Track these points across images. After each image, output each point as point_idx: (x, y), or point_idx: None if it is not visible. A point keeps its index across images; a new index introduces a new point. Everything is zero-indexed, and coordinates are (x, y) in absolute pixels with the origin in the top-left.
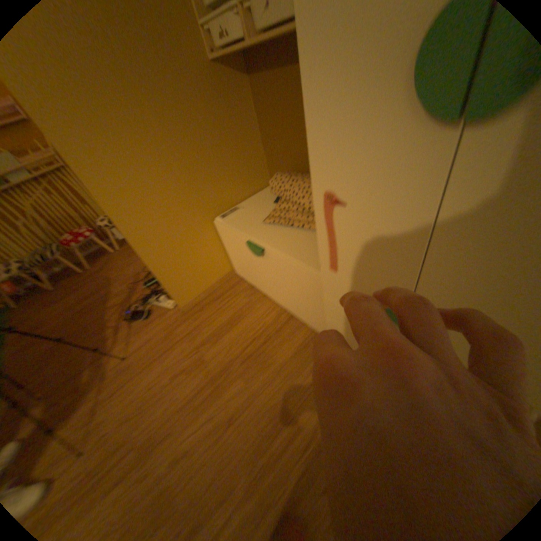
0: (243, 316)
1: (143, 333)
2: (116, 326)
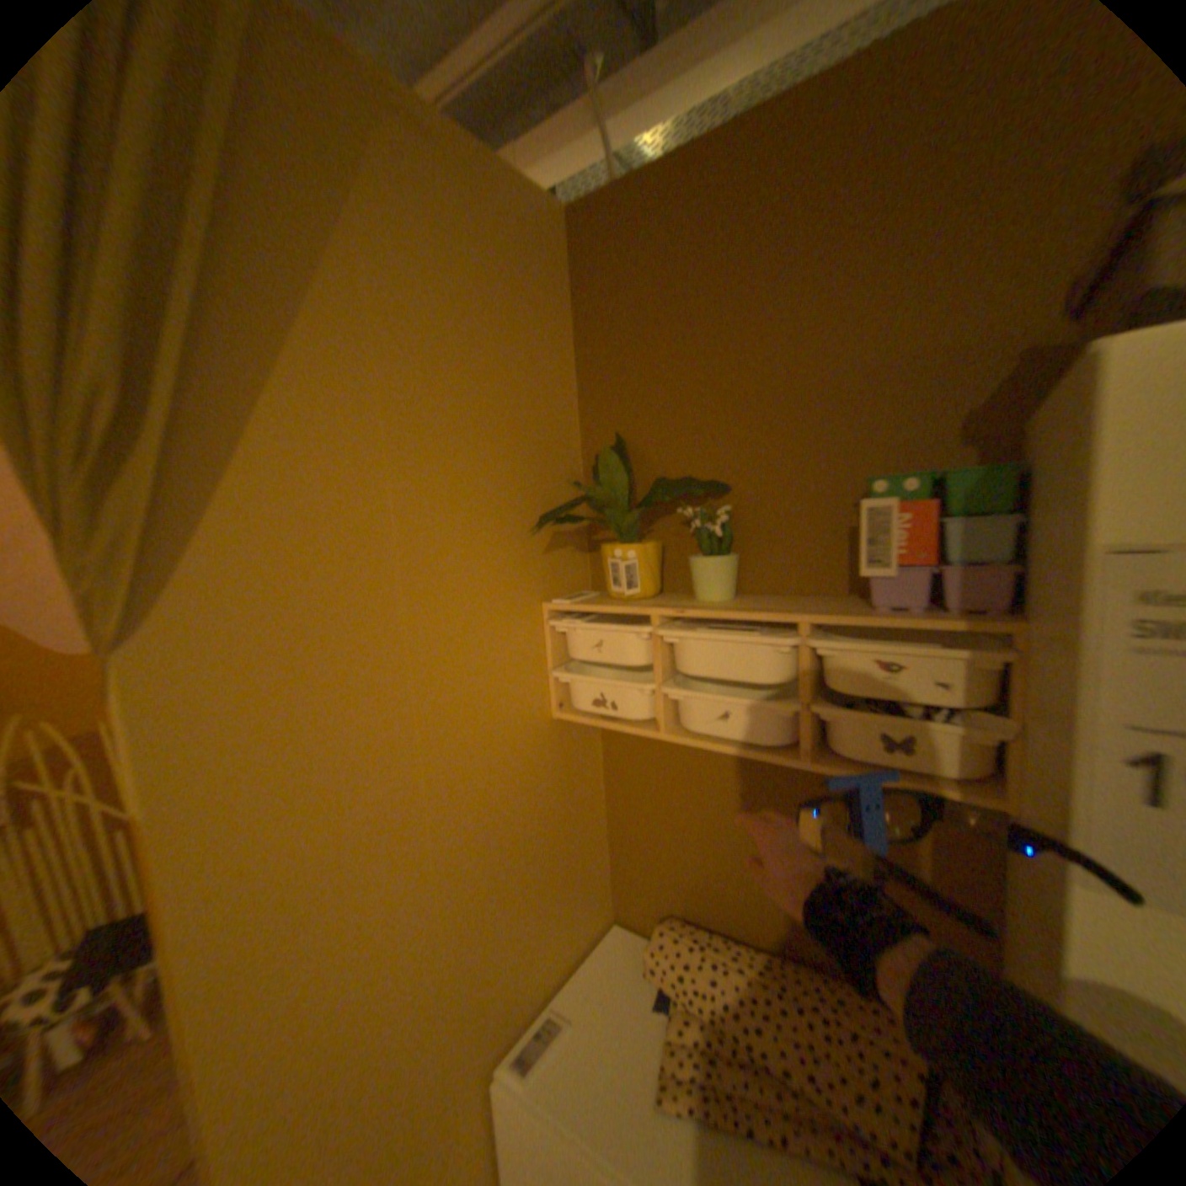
0: None
1: None
2: None
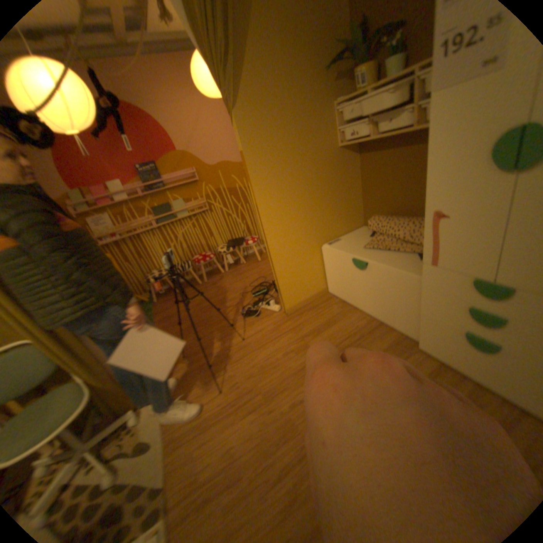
0: (339, 320)
1: (257, 324)
2: (235, 318)
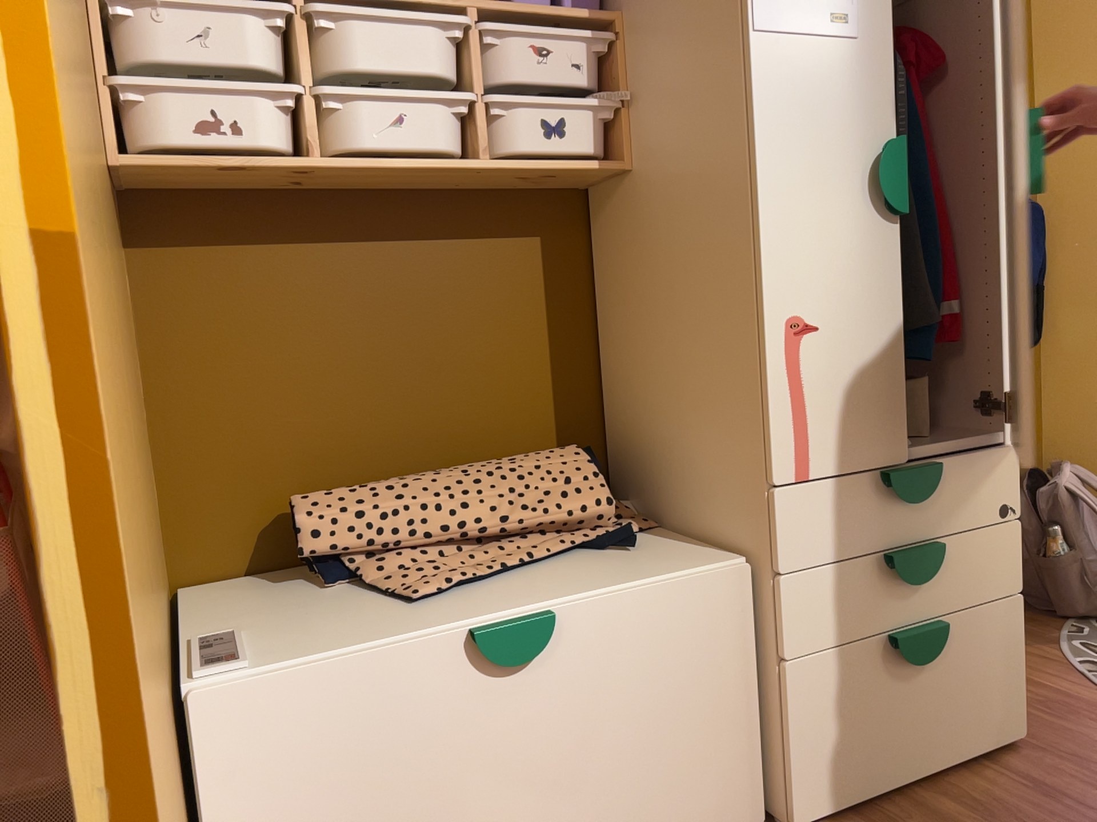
0: None
1: None
2: None
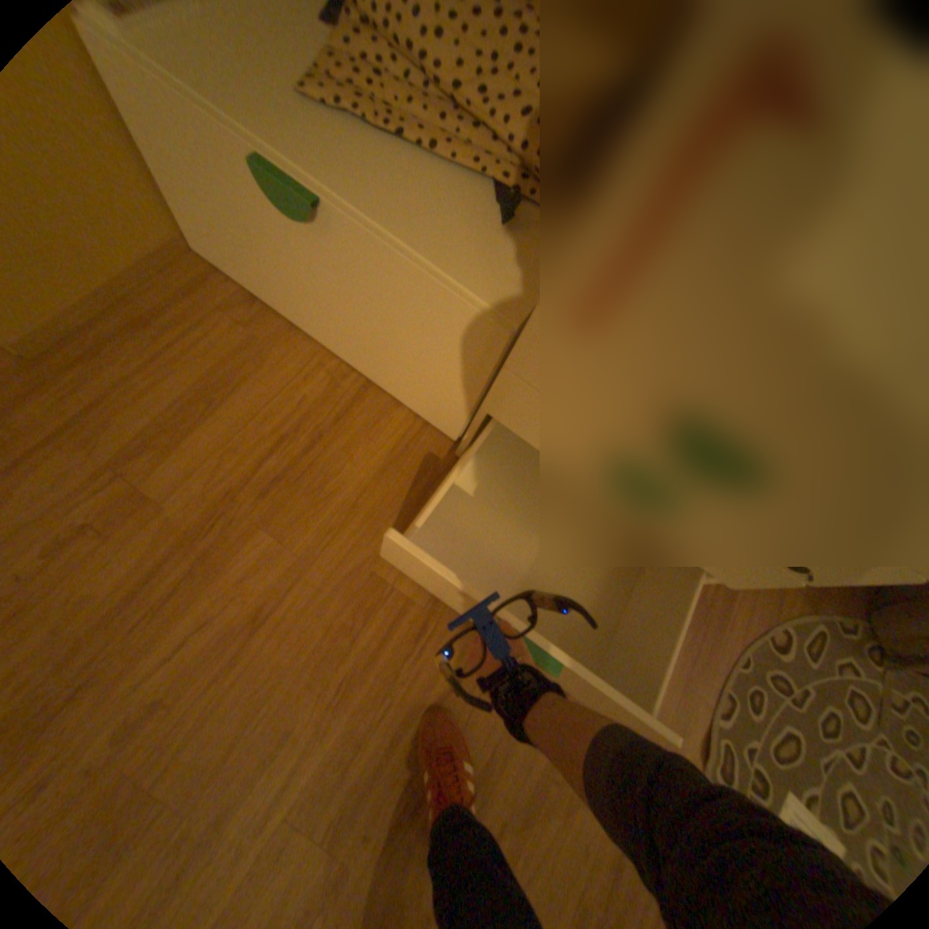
0: (243, 381)
1: None
2: None
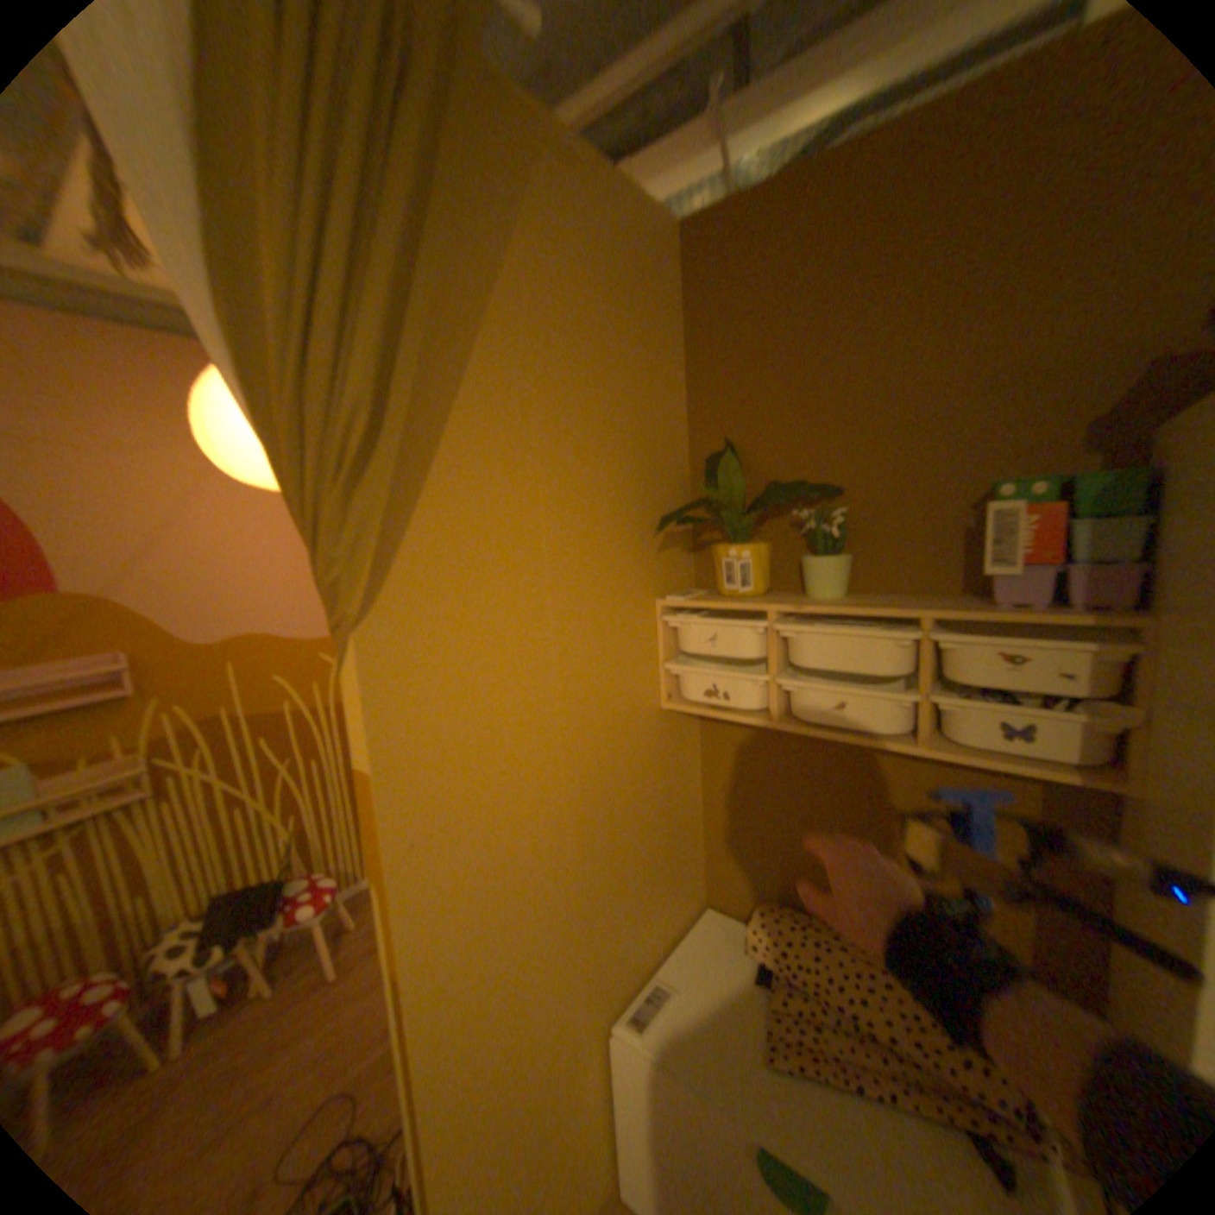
0: None
1: None
2: None
